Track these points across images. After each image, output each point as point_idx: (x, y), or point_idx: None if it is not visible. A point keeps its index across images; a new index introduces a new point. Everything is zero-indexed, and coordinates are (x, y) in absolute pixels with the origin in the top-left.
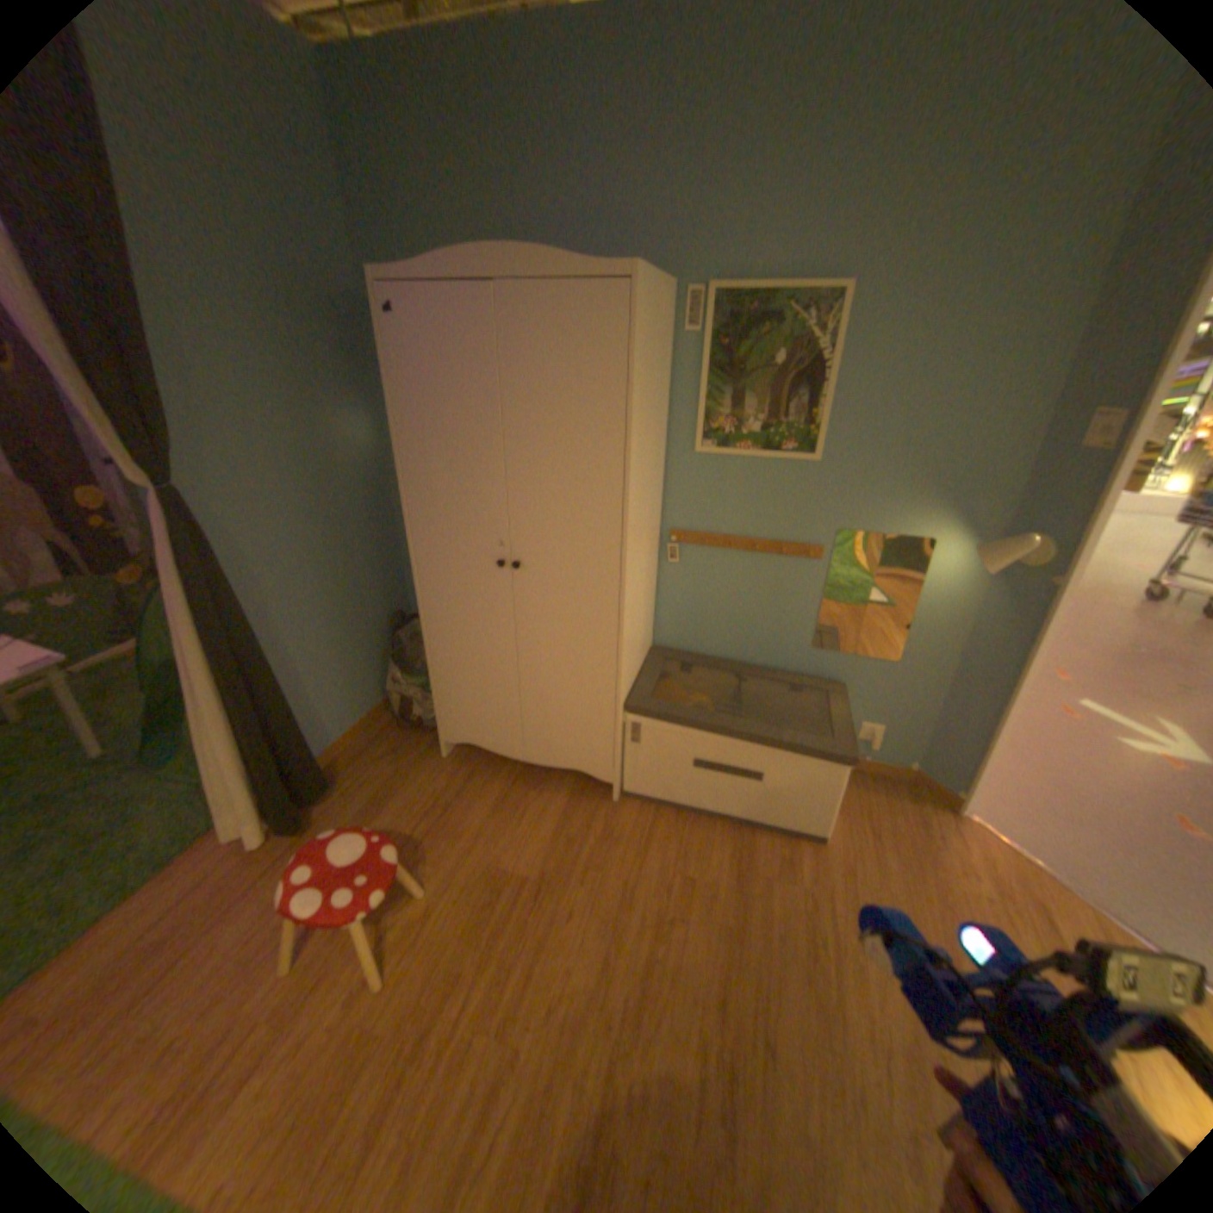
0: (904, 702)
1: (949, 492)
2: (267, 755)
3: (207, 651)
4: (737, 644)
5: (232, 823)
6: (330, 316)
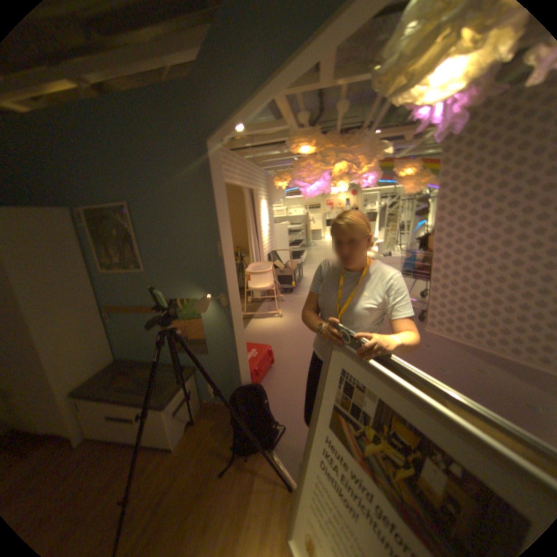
0: (219, 375)
1: (194, 281)
2: None
3: None
4: (147, 357)
5: None
6: None
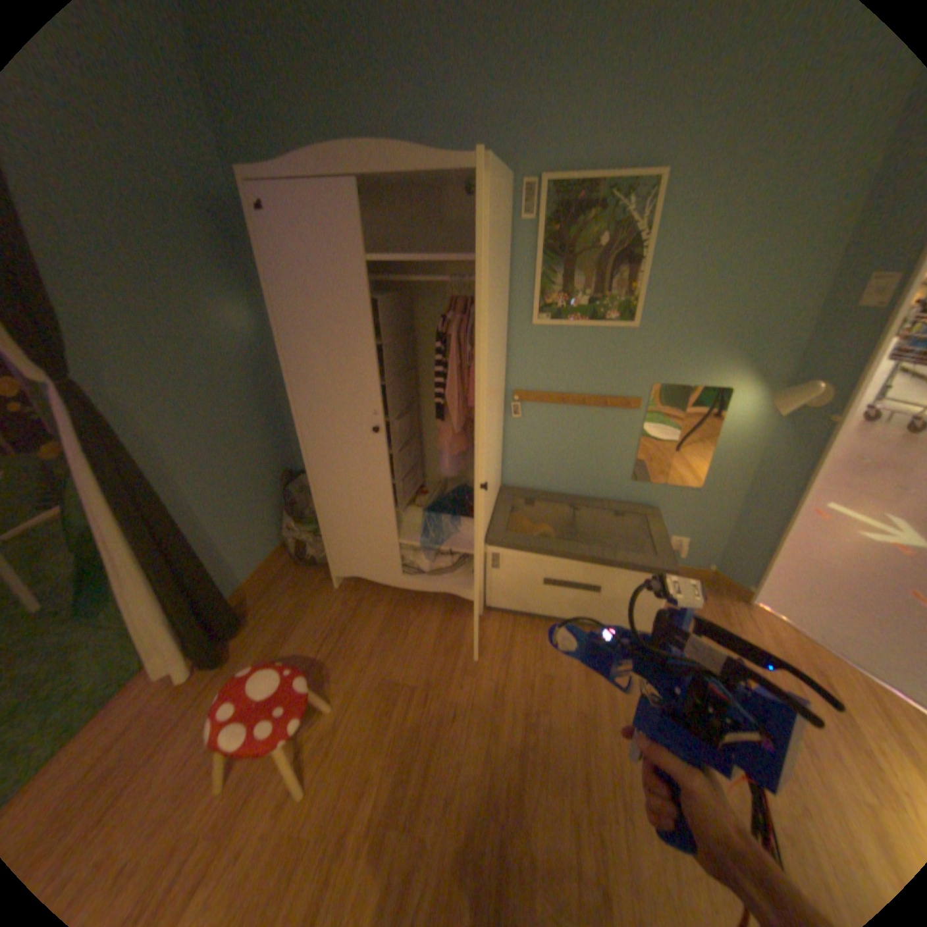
0: (705, 519)
1: (745, 348)
2: (186, 604)
3: (122, 523)
4: (570, 480)
5: (161, 663)
6: (206, 216)
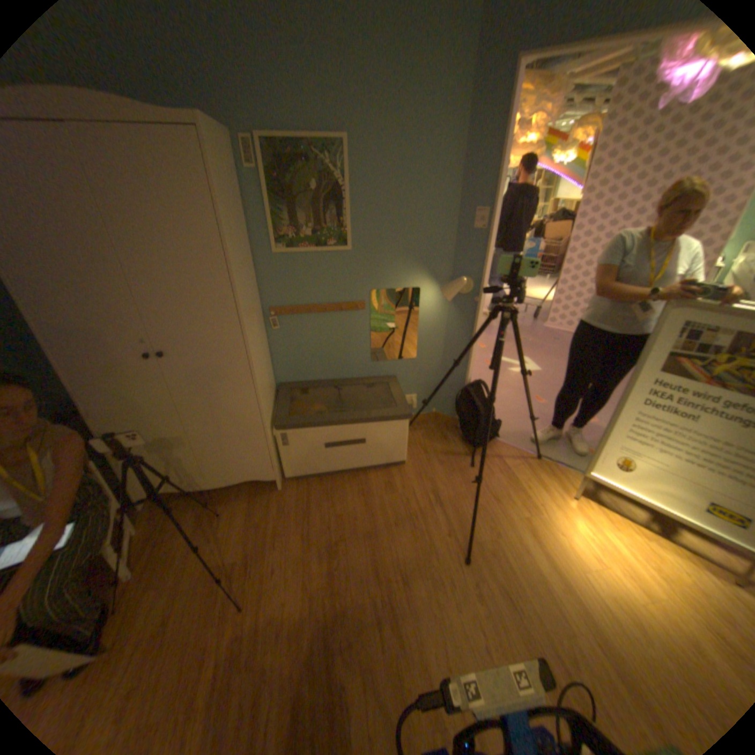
0: (422, 380)
1: (421, 262)
2: None
3: None
4: (329, 372)
5: None
6: None
